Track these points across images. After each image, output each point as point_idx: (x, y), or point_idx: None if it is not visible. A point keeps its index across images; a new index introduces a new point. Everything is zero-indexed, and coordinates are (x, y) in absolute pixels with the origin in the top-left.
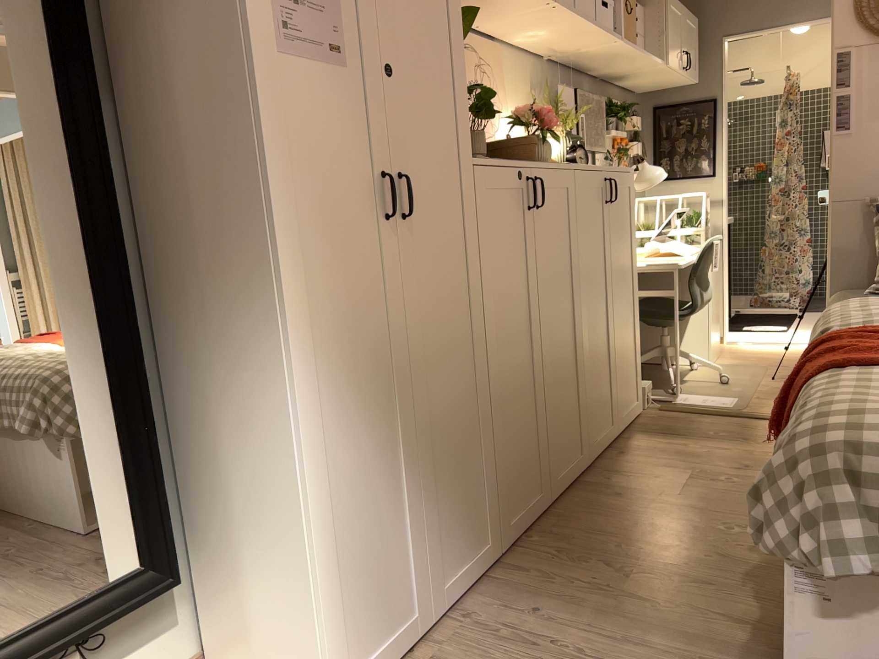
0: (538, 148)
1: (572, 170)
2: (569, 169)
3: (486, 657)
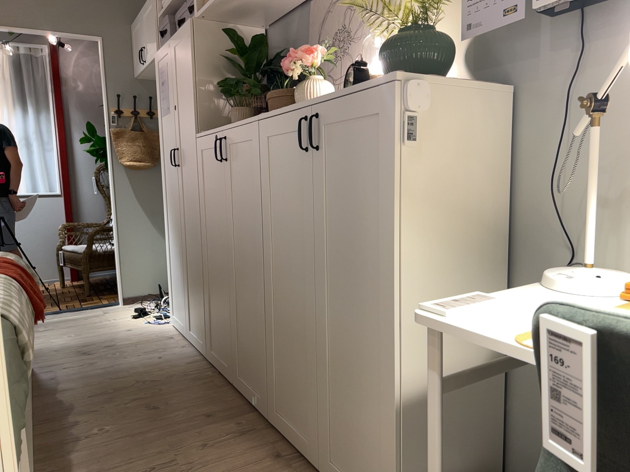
0: (296, 95)
1: (255, 122)
2: (253, 122)
3: (157, 346)
